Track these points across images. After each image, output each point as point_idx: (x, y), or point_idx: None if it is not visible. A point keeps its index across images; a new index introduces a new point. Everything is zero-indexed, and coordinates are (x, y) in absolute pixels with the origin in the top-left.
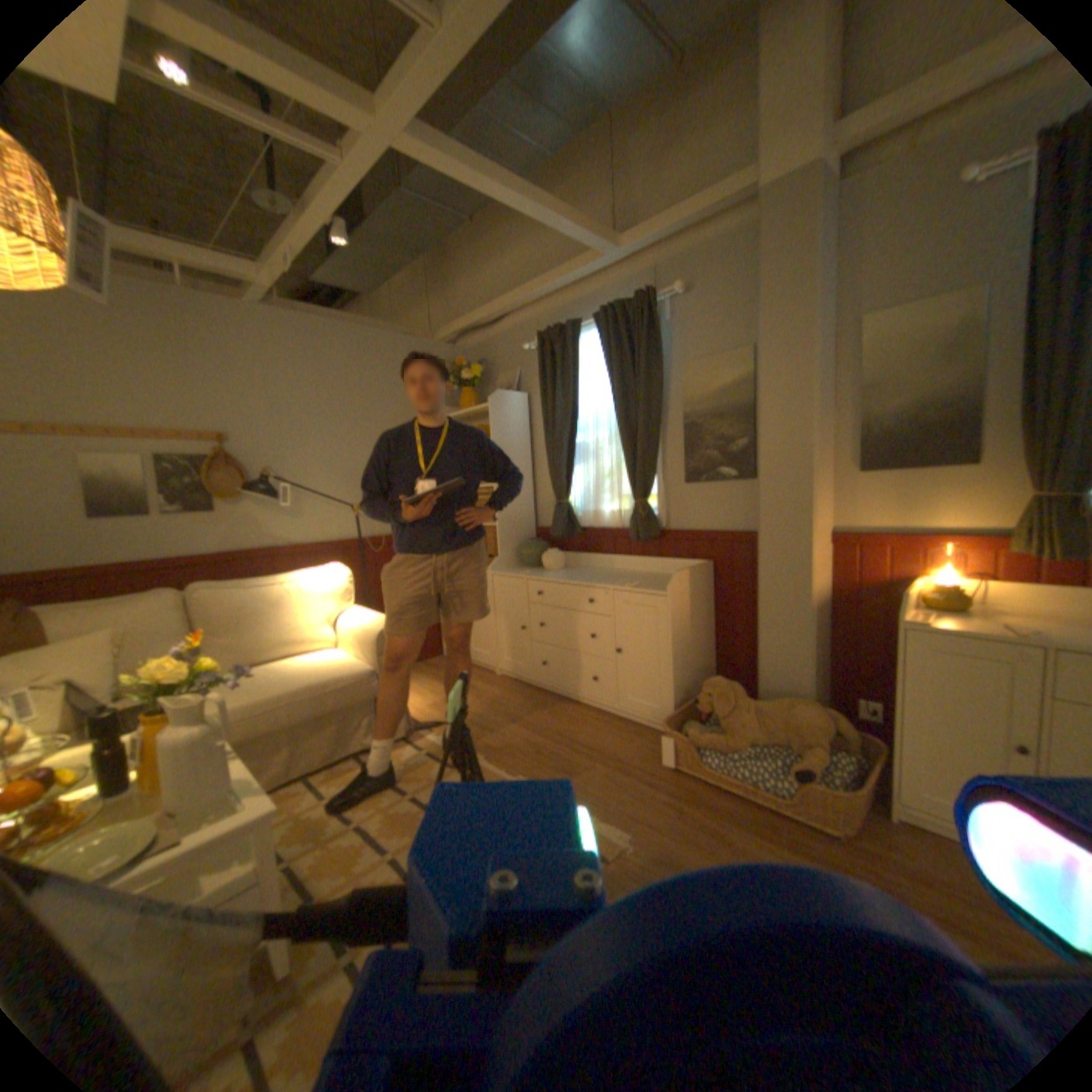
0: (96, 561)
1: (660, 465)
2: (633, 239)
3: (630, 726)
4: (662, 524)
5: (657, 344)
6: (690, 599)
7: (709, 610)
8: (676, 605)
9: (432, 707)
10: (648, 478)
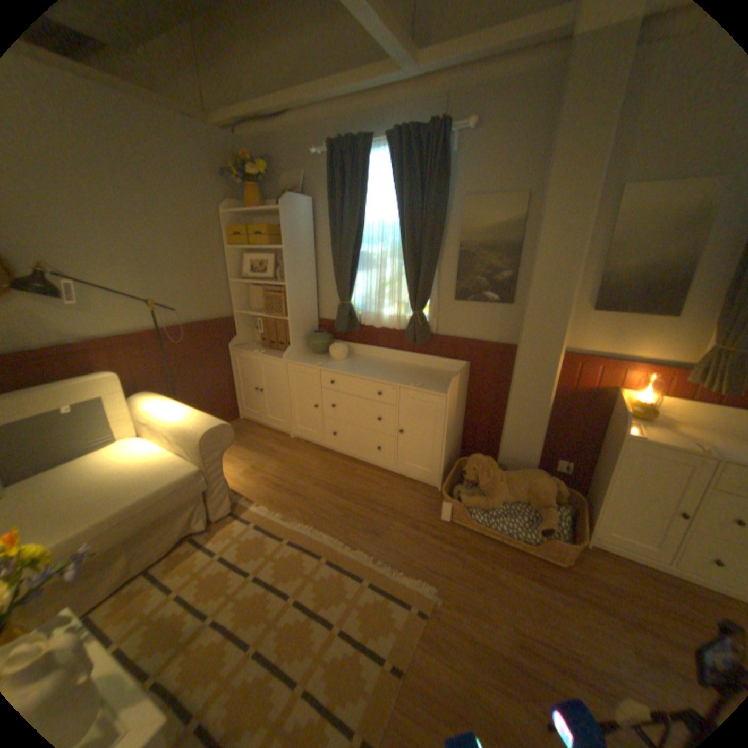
0: None
1: (435, 284)
2: (432, 61)
3: (406, 482)
4: (431, 330)
5: (446, 176)
6: (457, 394)
7: (464, 397)
8: (451, 402)
9: (245, 475)
10: (426, 294)
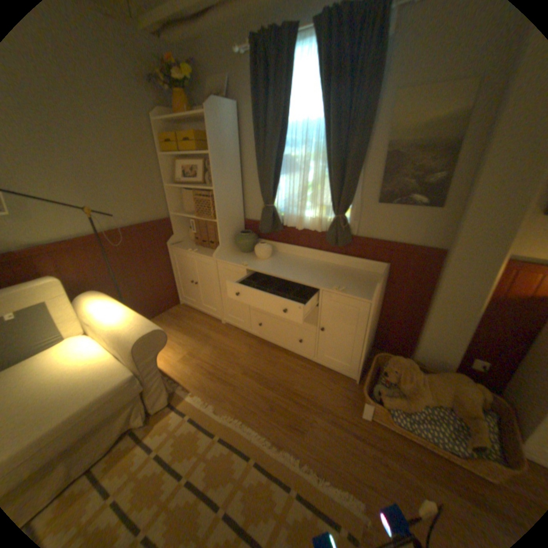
0: None
1: (359, 186)
2: None
3: (325, 372)
4: (353, 232)
5: (381, 65)
6: (379, 297)
7: (382, 296)
8: (375, 307)
9: (183, 361)
10: (350, 197)
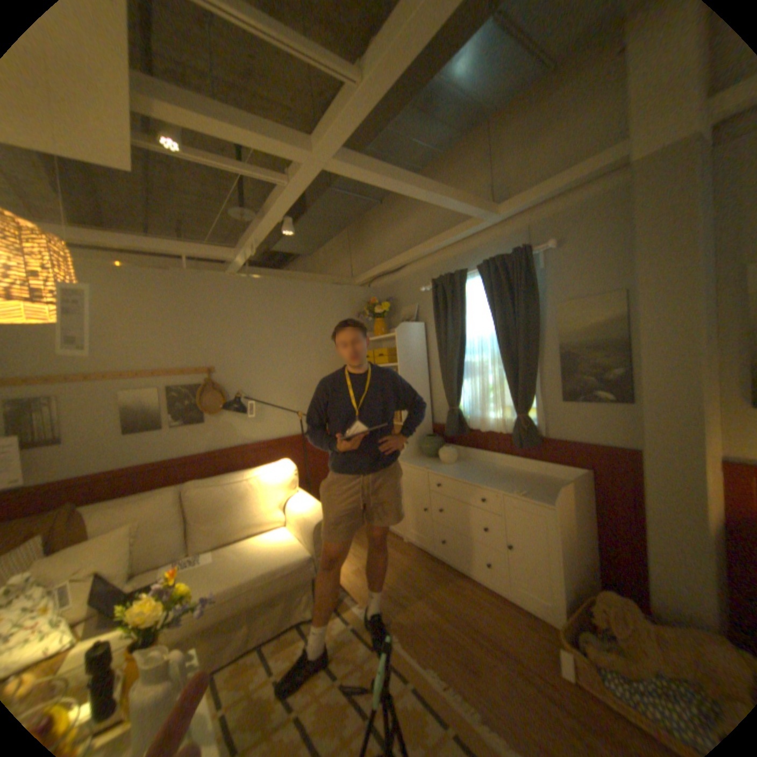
0: (127, 465)
1: (538, 385)
2: (508, 208)
3: (523, 616)
4: (542, 434)
5: (533, 289)
6: (576, 508)
7: (591, 514)
8: (564, 517)
9: (356, 574)
10: (528, 396)
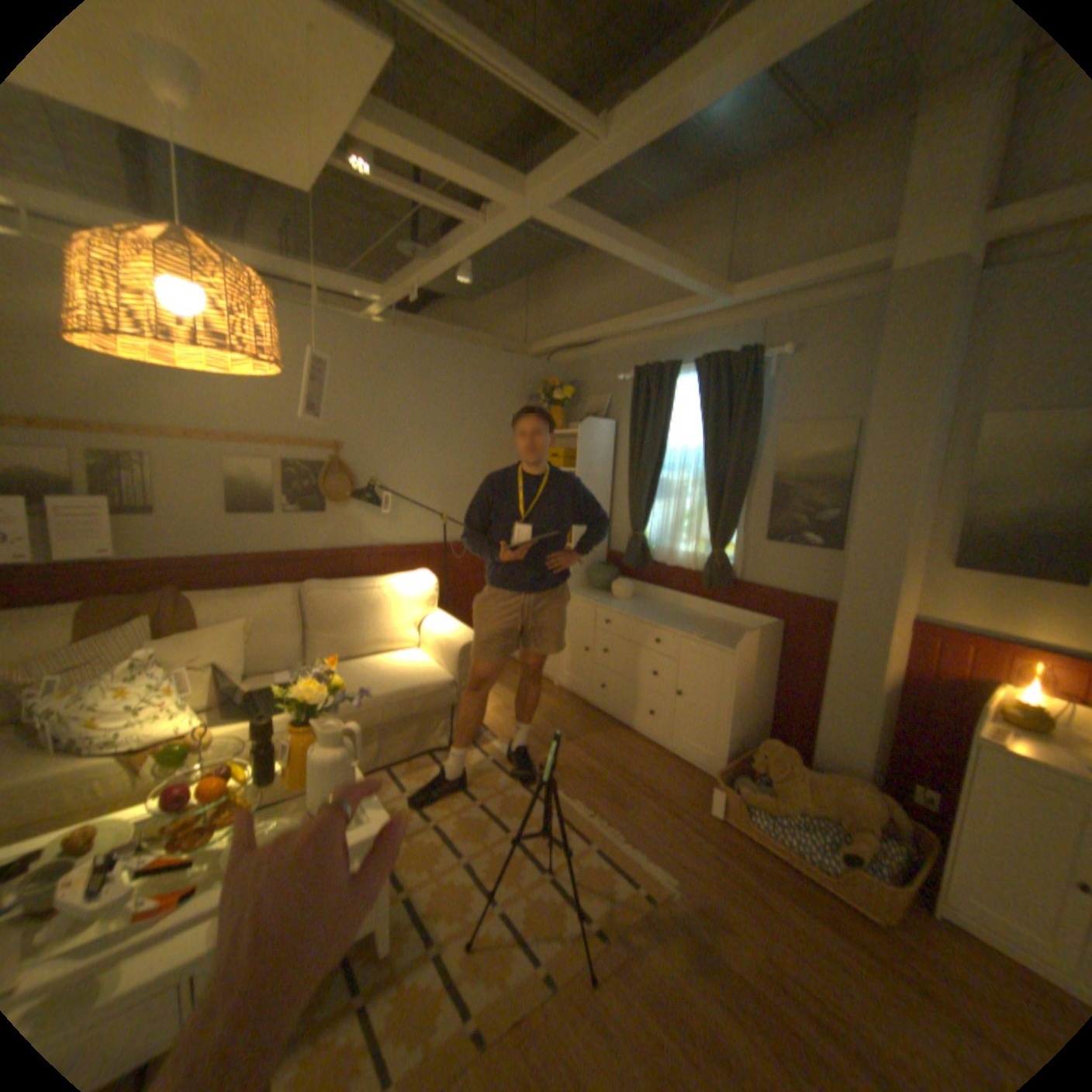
0: (230, 554)
1: (742, 519)
2: (745, 294)
3: (681, 765)
4: (736, 575)
5: (756, 403)
6: (757, 658)
7: (773, 668)
8: (742, 664)
9: (496, 713)
10: (728, 530)
